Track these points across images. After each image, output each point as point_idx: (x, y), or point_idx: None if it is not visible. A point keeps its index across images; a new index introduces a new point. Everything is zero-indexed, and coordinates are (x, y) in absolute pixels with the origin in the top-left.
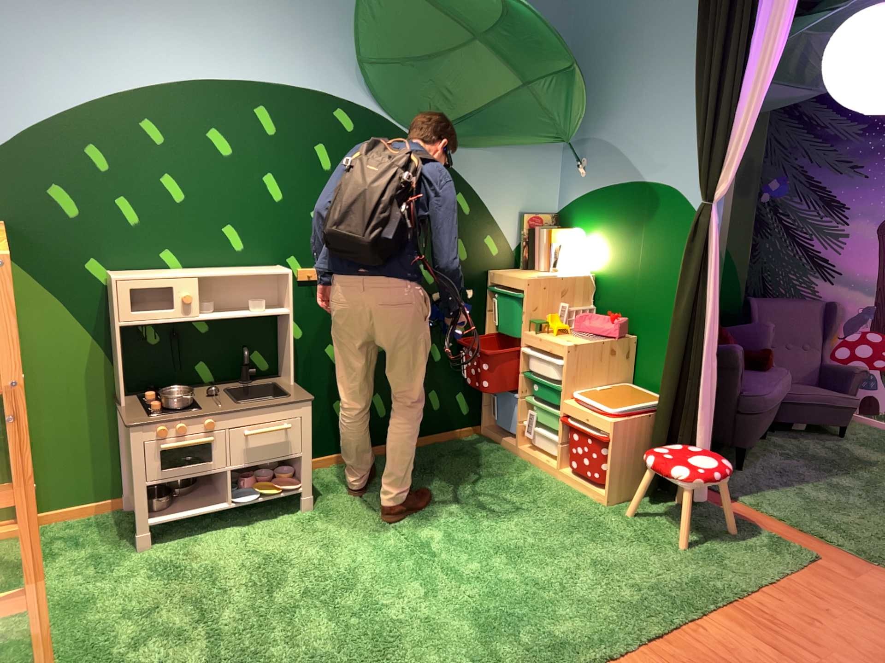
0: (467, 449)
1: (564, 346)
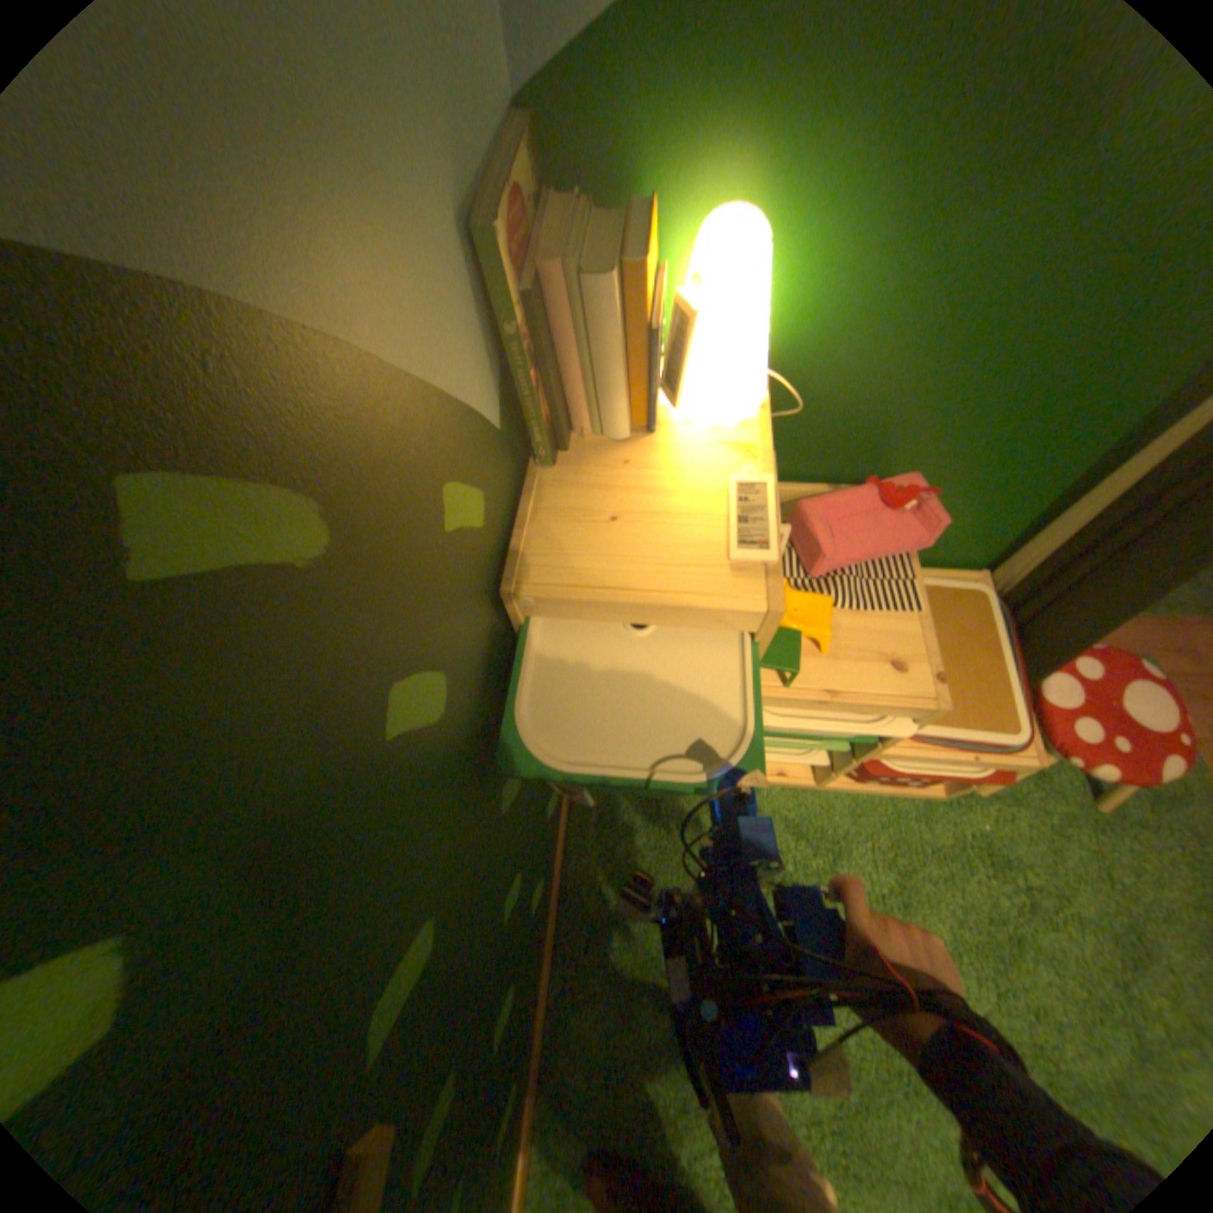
0: (626, 847)
1: (945, 705)
